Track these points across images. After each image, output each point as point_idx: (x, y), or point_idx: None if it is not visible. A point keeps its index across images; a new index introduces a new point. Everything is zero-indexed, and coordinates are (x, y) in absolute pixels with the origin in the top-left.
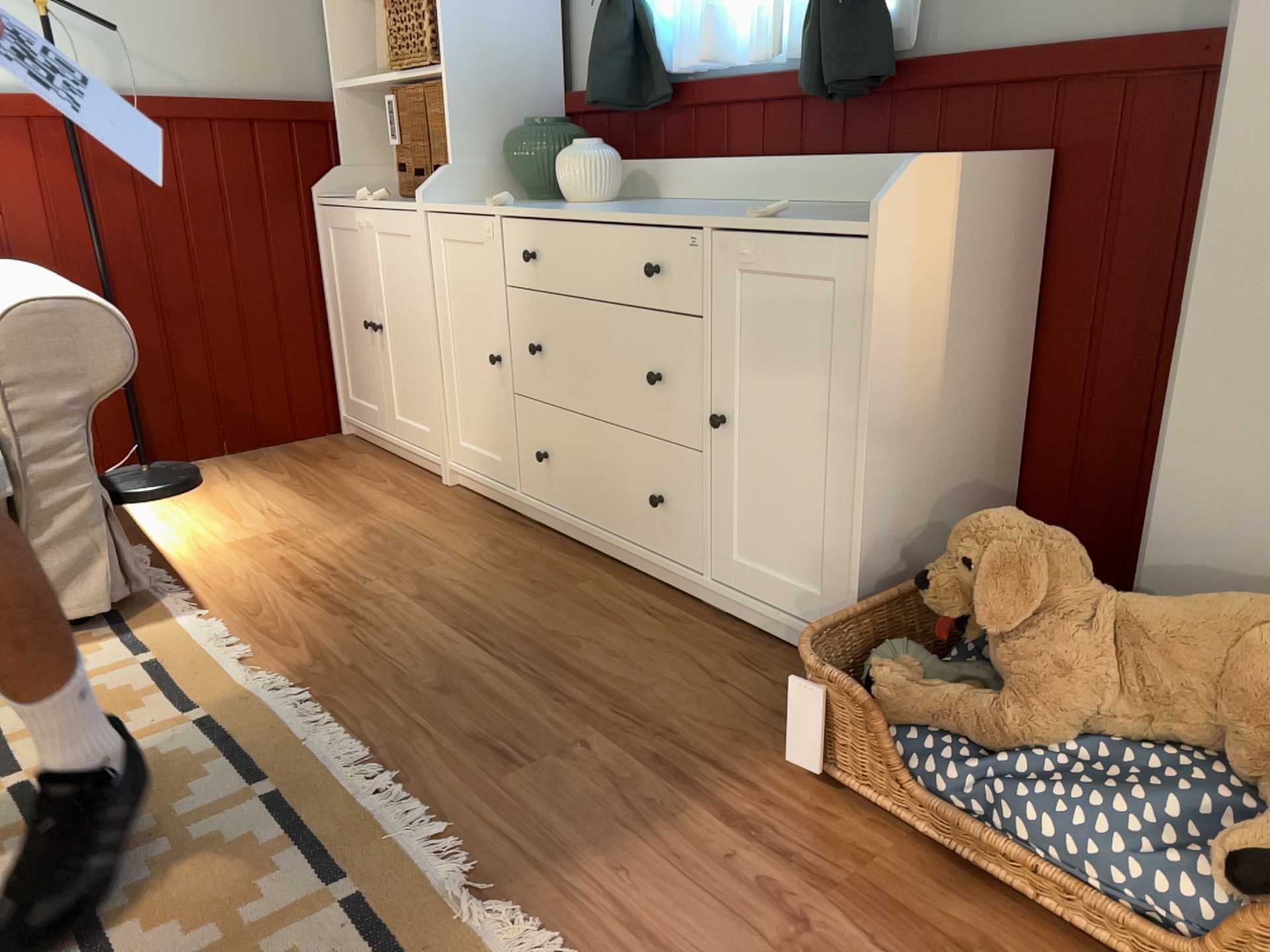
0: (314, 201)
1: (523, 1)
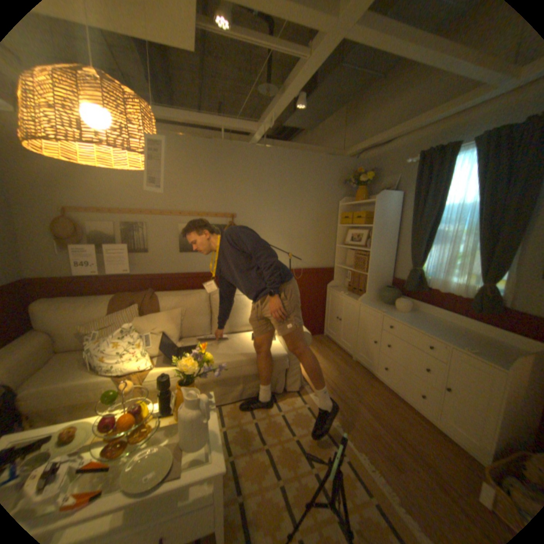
0: (326, 287)
1: (387, 259)
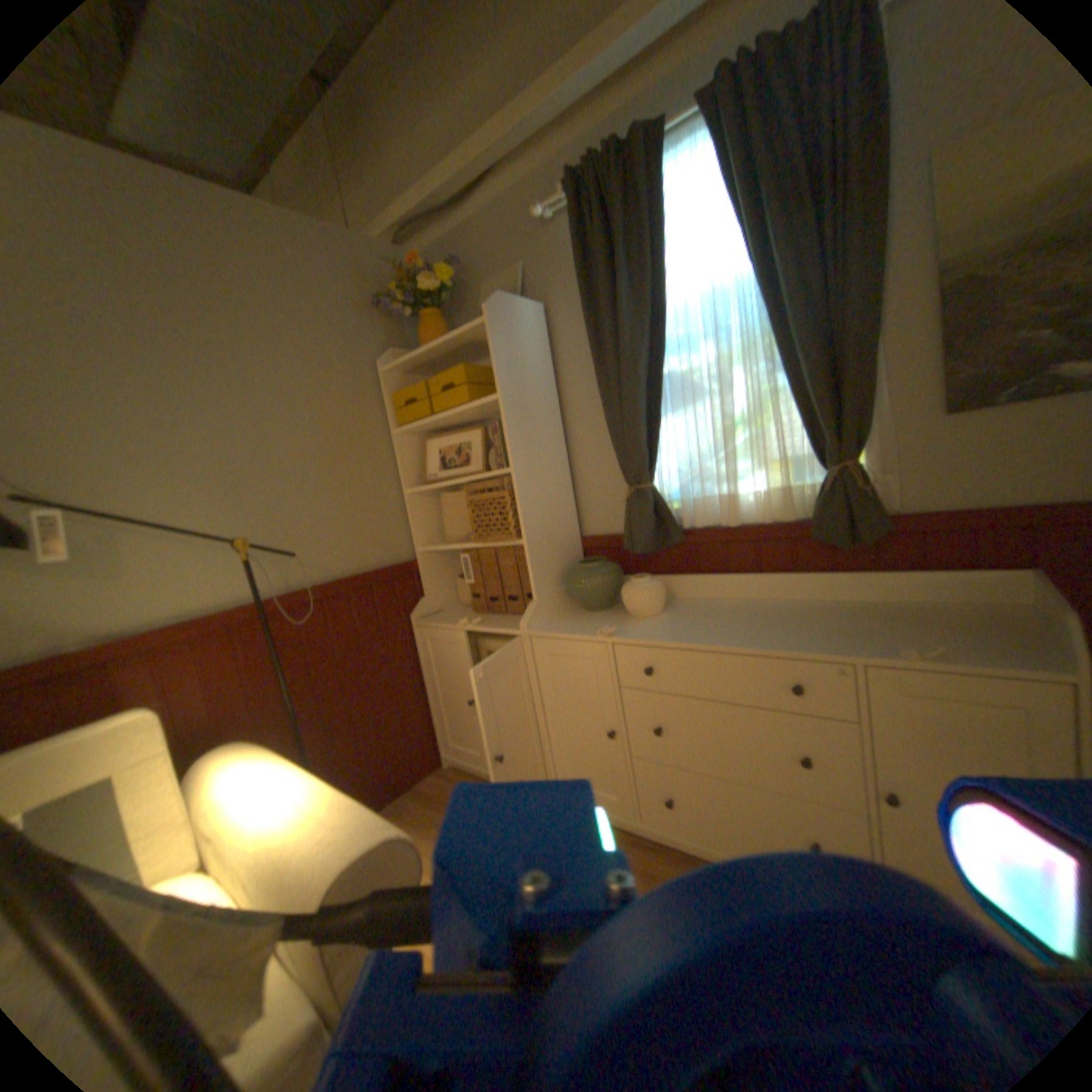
0: (411, 621)
1: (557, 488)
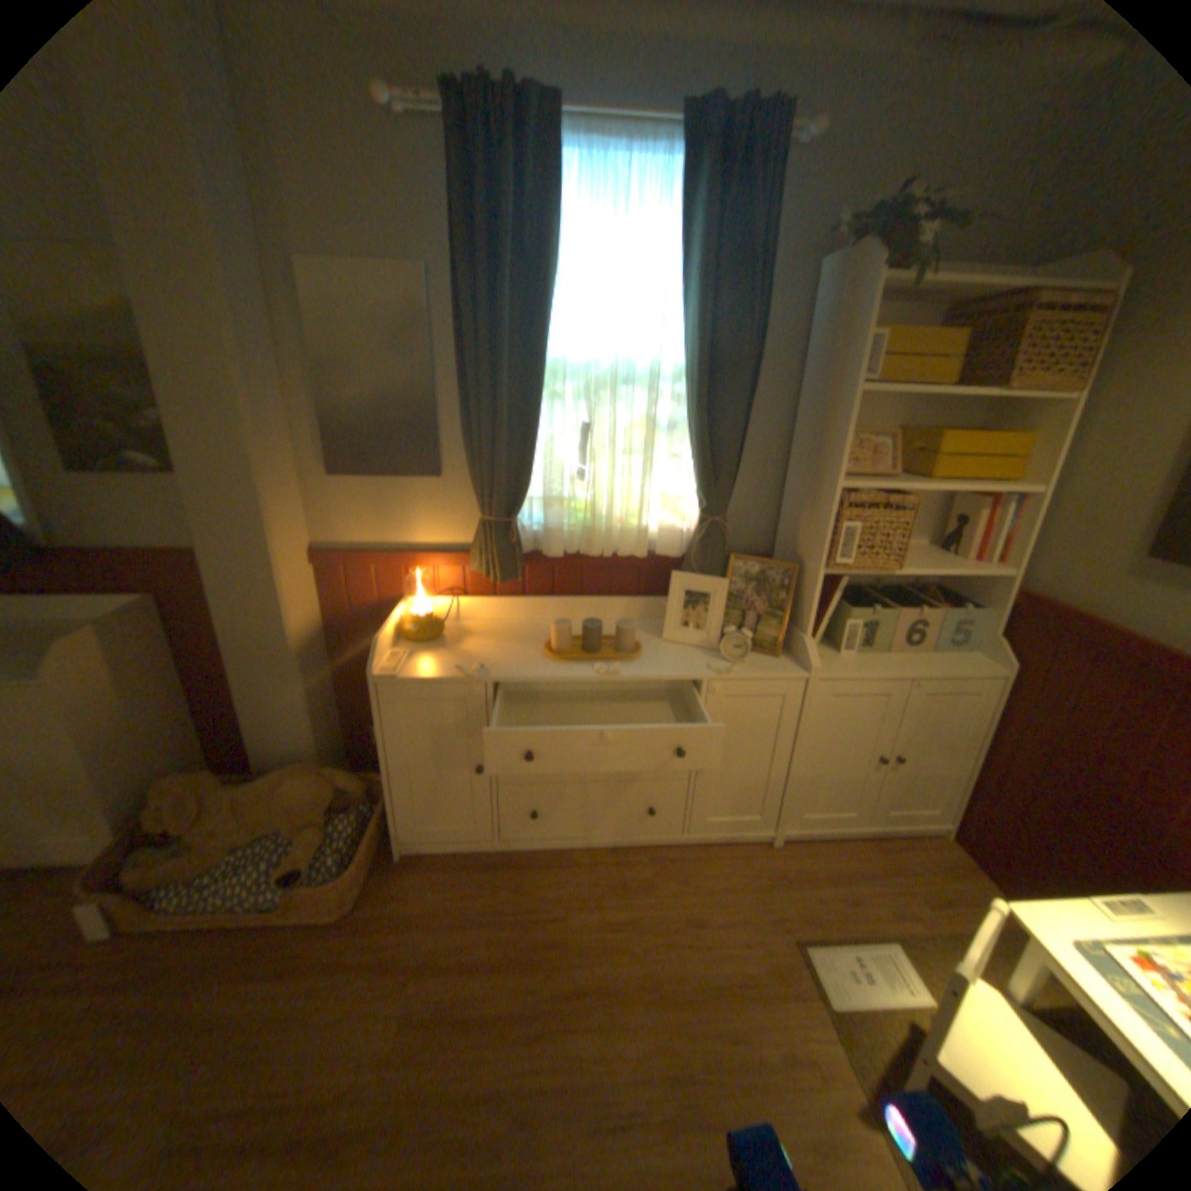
0: None
1: None
